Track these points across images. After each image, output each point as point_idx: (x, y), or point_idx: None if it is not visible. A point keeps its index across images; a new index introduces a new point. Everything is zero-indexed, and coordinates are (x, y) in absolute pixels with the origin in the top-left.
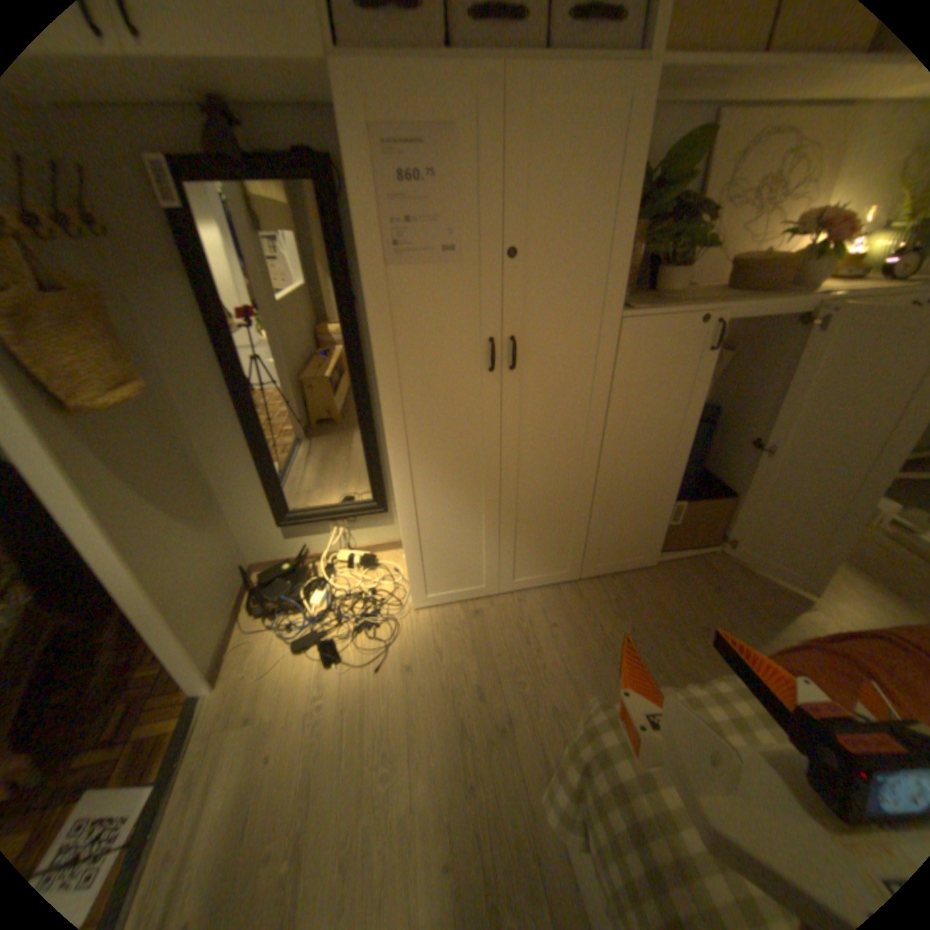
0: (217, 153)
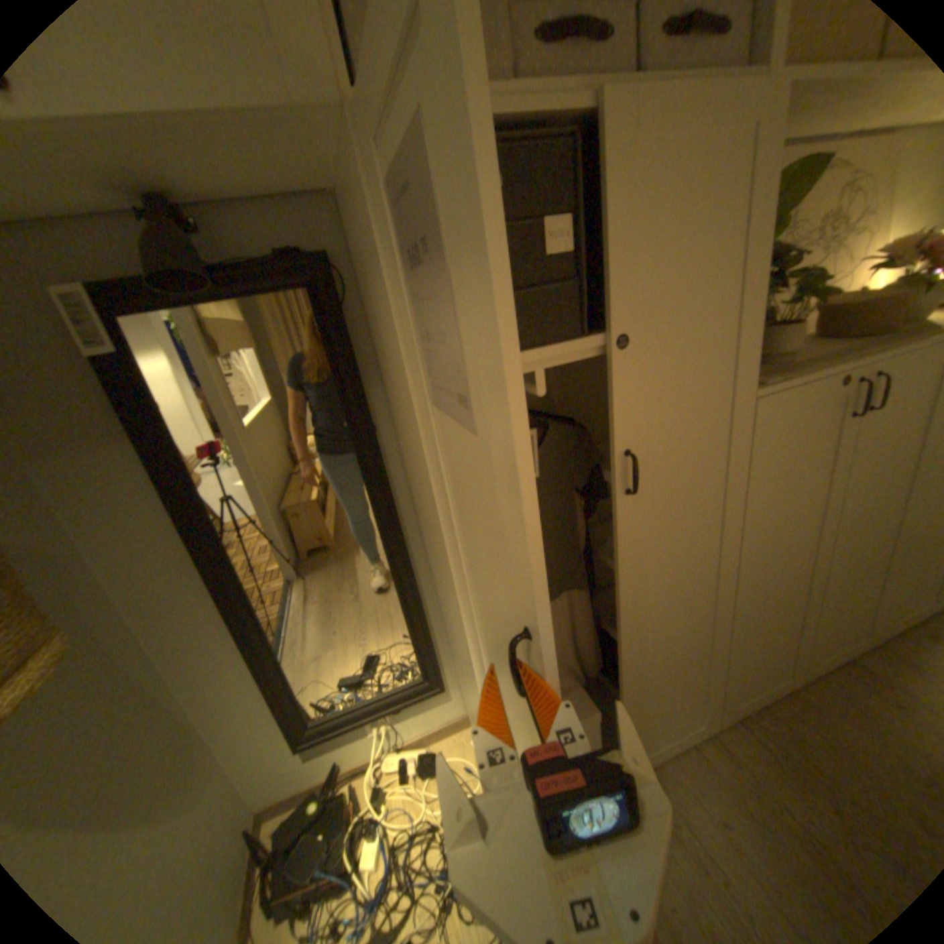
0: (166, 272)
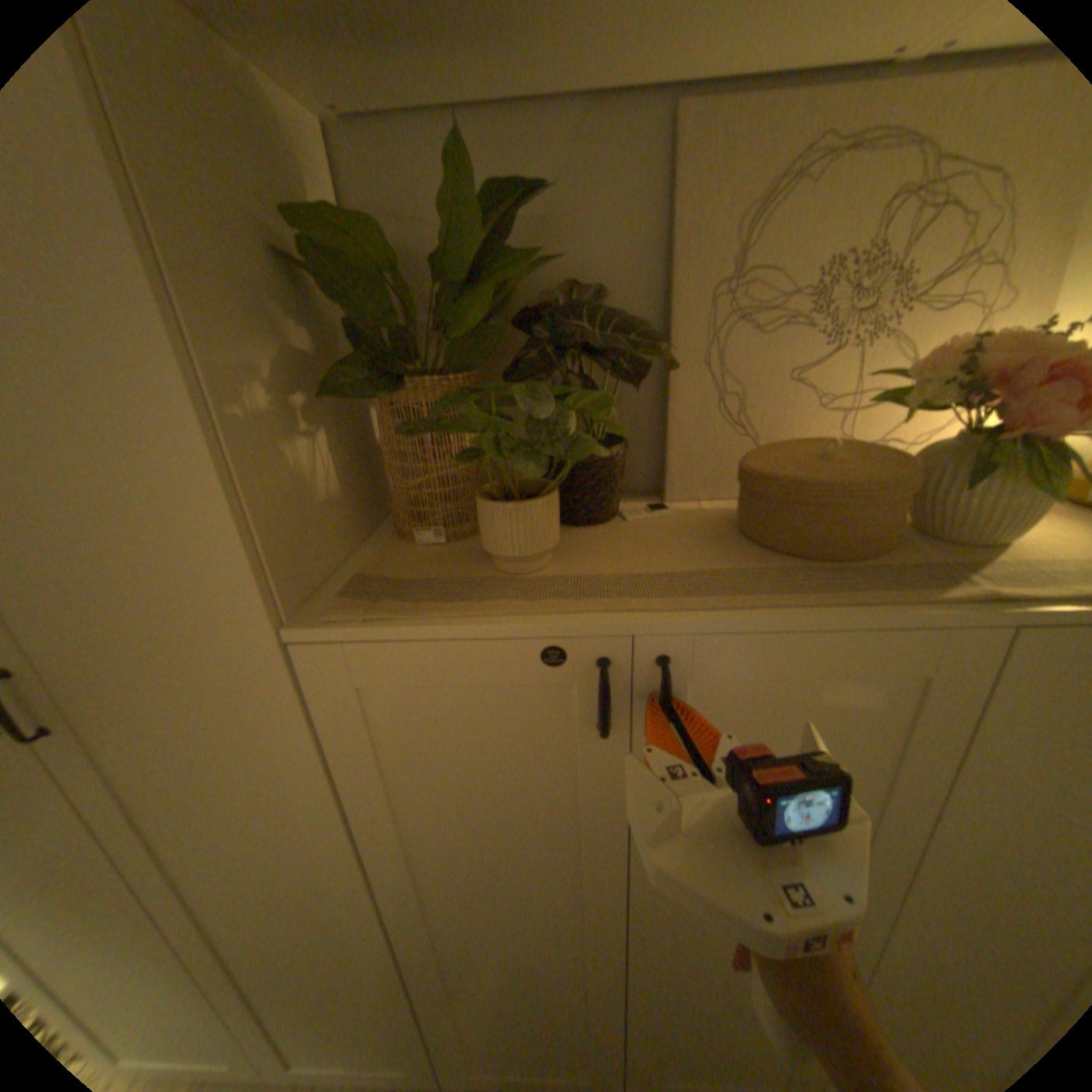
0: None
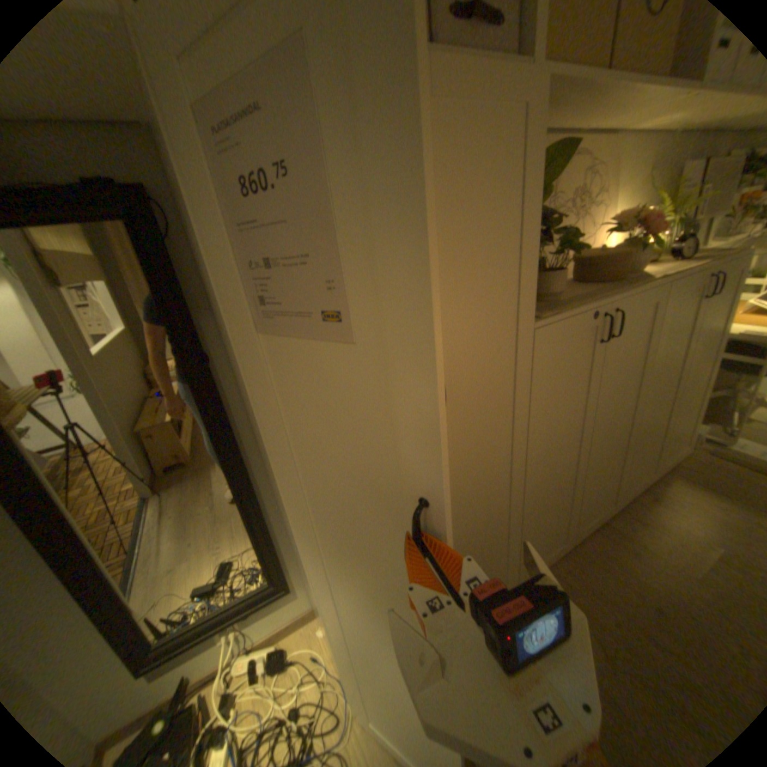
0: None
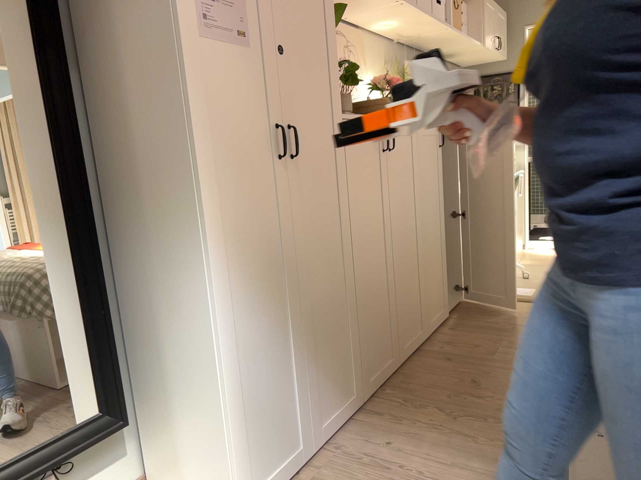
0: None
